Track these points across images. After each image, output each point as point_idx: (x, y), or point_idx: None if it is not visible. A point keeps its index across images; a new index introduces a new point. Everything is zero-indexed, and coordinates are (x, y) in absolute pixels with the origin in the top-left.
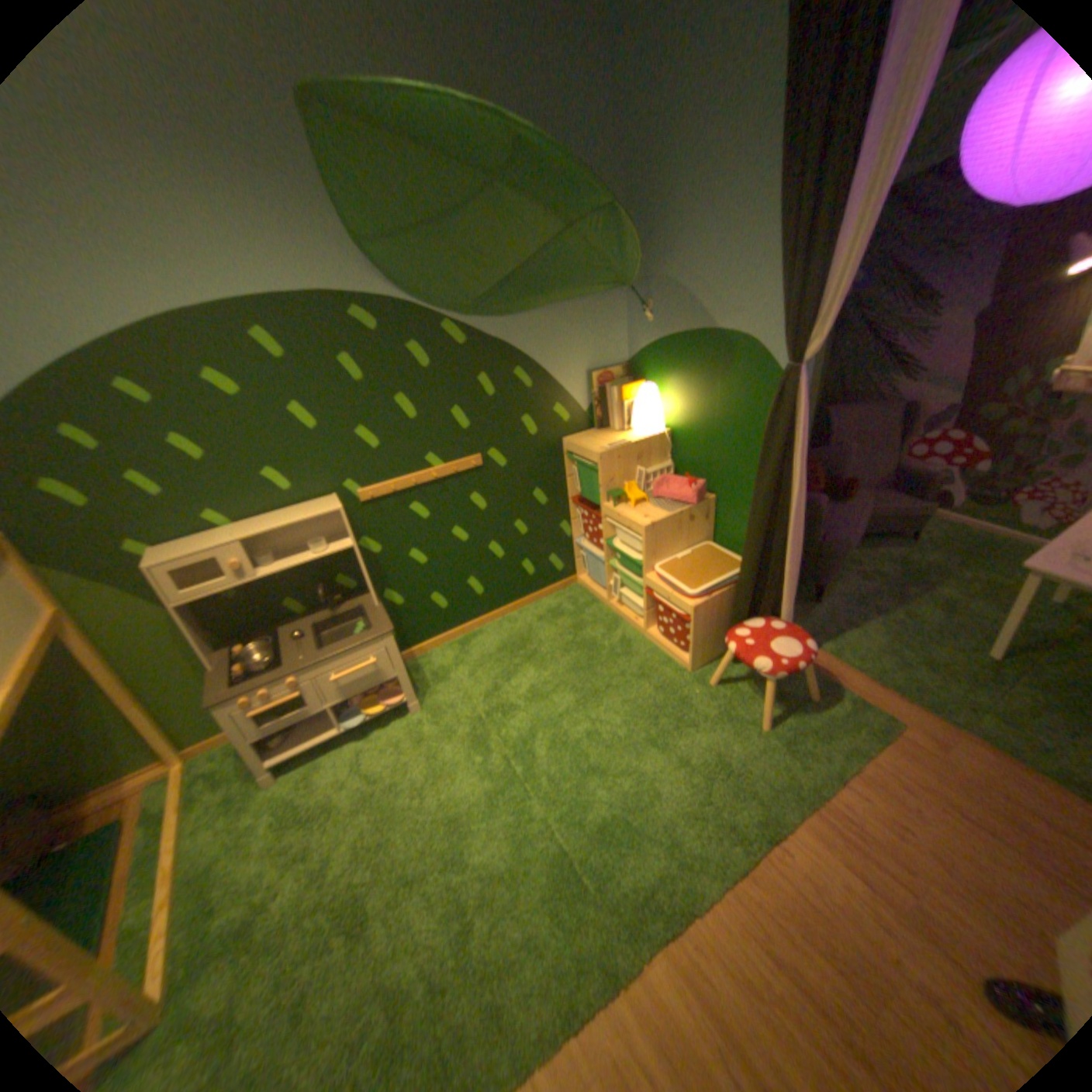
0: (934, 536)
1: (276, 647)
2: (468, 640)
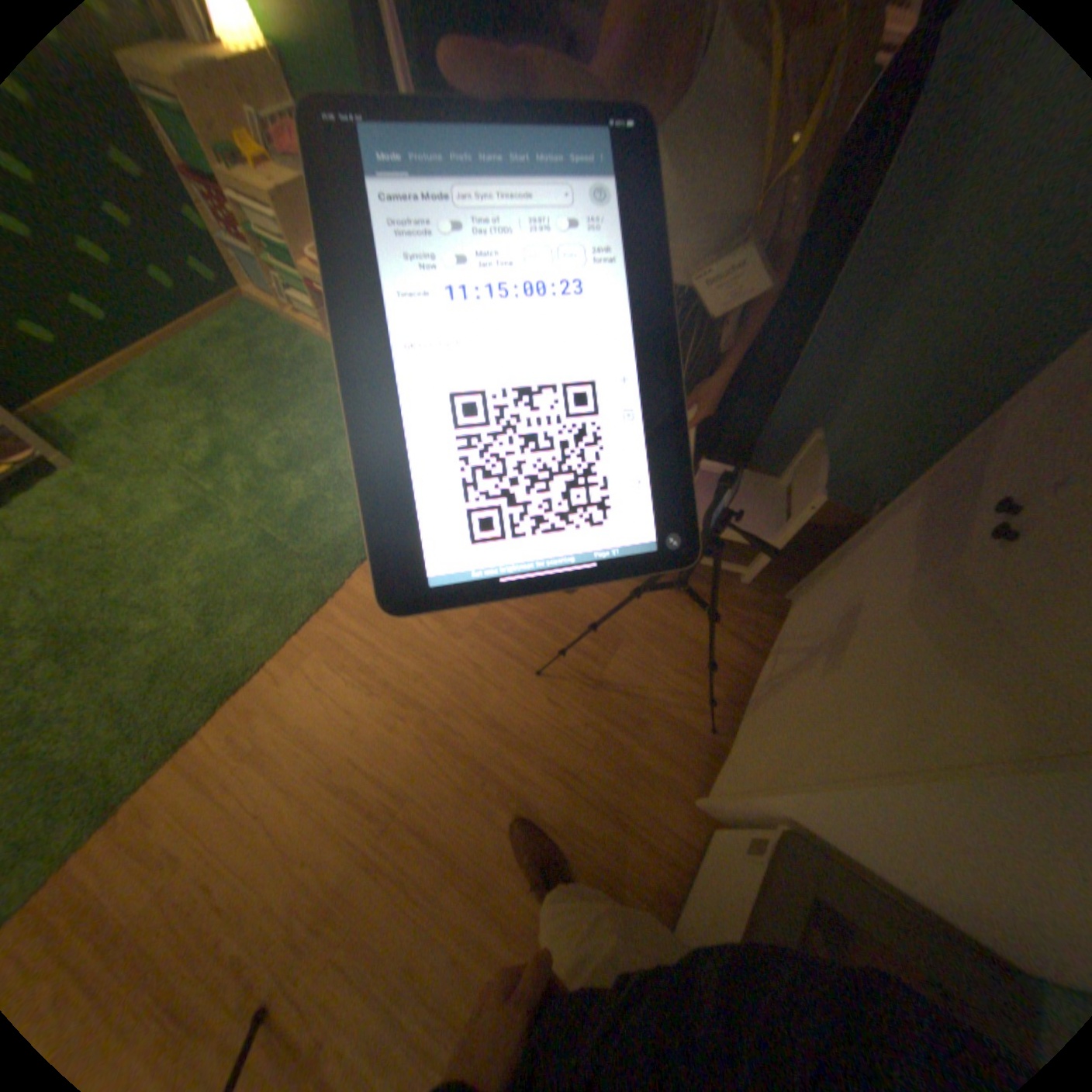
0: None
1: None
2: (112, 382)
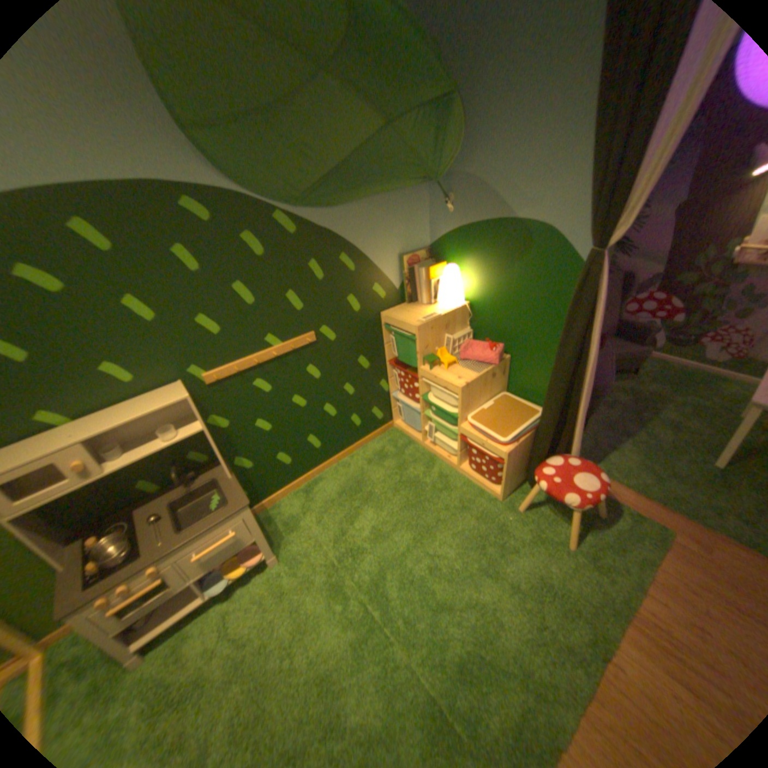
0: (647, 370)
1: (132, 535)
2: (311, 488)
